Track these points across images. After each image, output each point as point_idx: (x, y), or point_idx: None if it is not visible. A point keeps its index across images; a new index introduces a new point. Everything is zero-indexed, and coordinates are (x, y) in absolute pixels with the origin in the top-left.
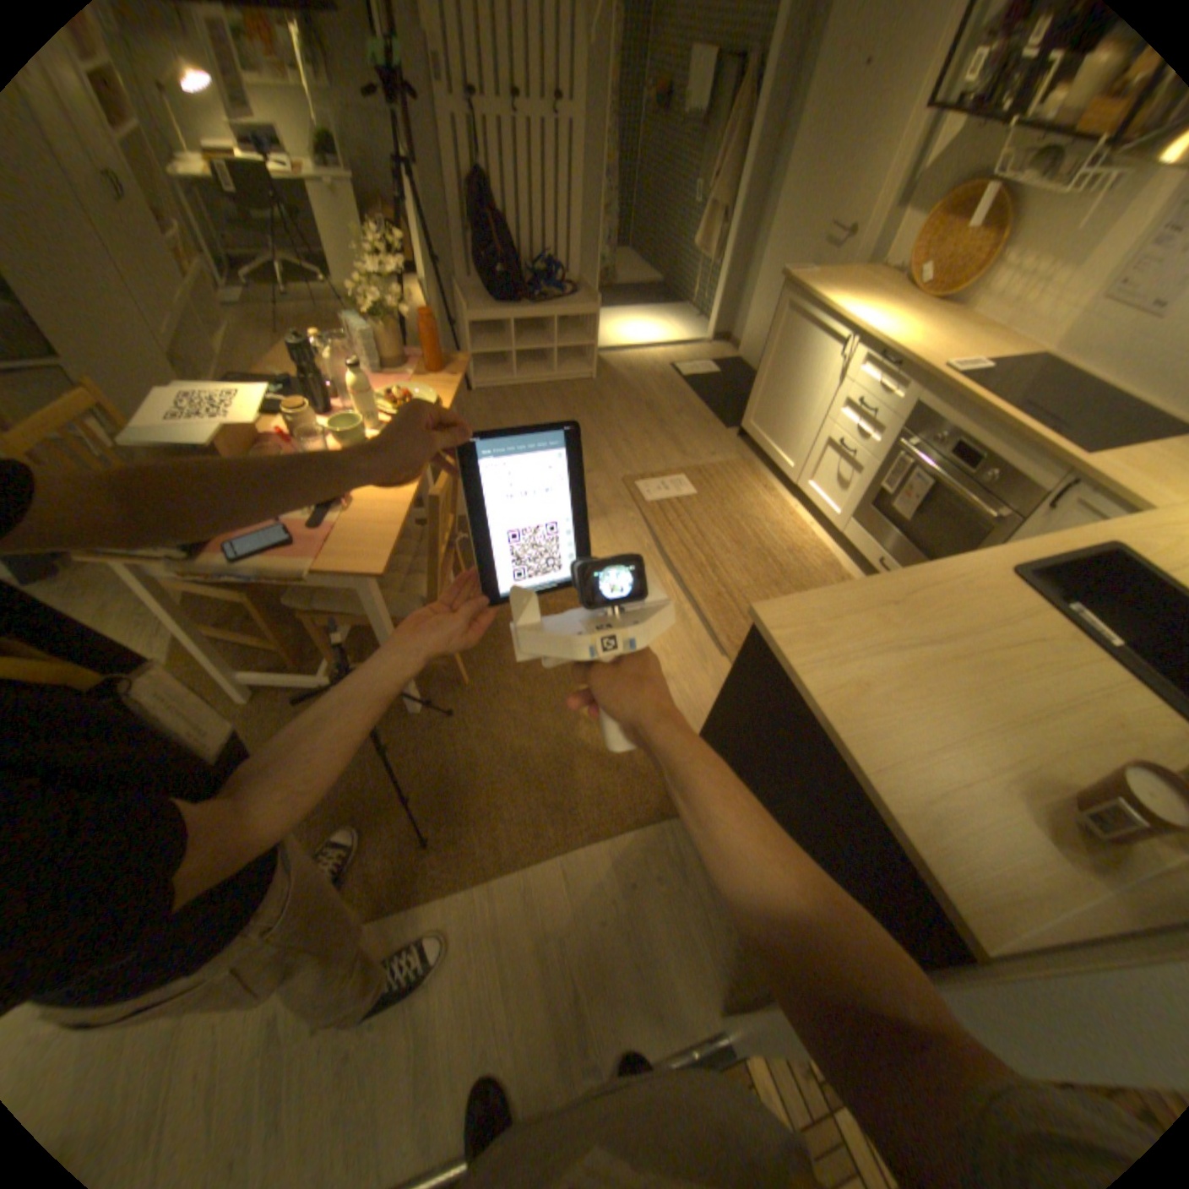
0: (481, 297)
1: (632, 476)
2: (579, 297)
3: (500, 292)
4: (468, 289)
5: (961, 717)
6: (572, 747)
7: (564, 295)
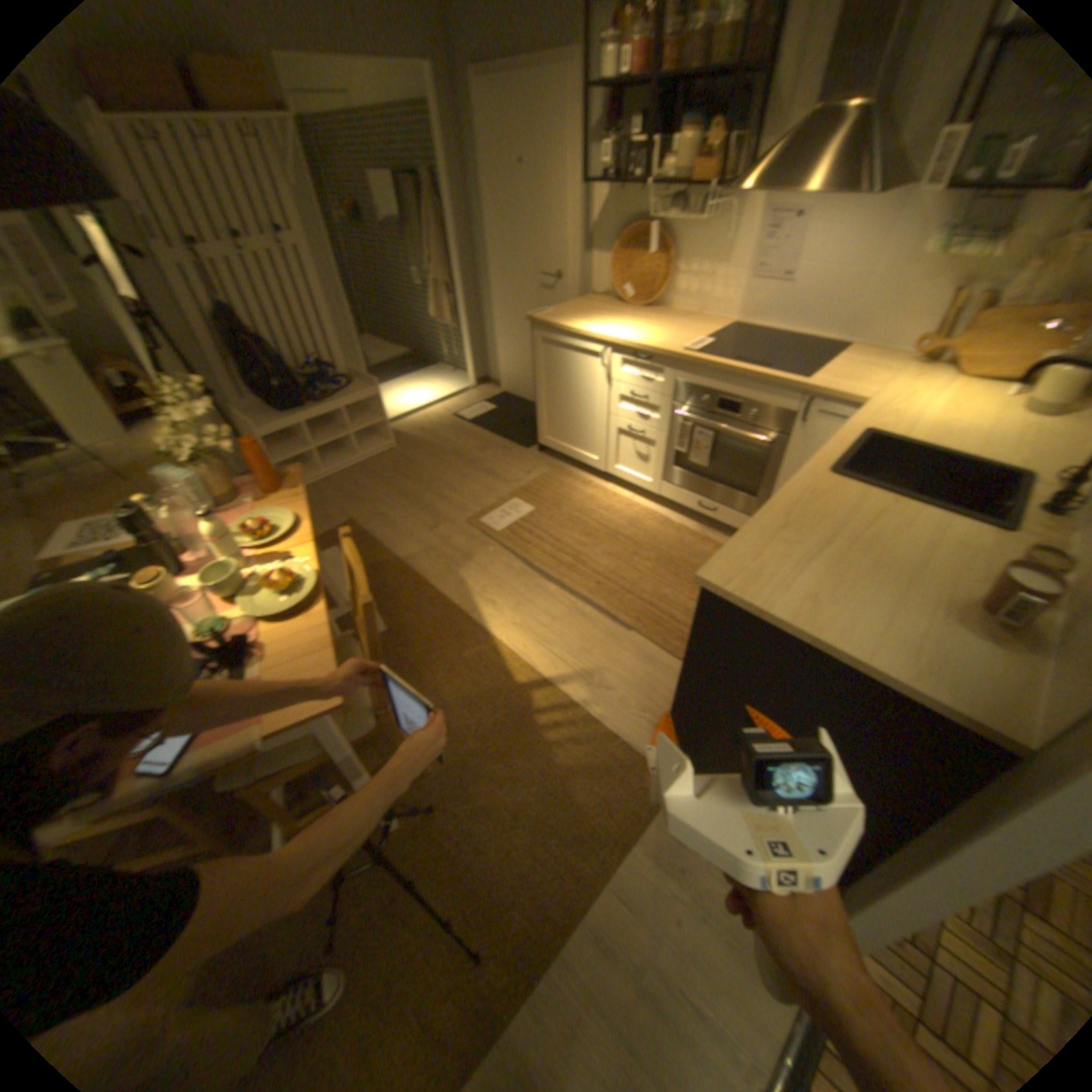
0: (259, 410)
1: (473, 515)
2: (354, 383)
3: (276, 401)
4: (243, 407)
5: (881, 586)
6: (557, 774)
7: (339, 386)
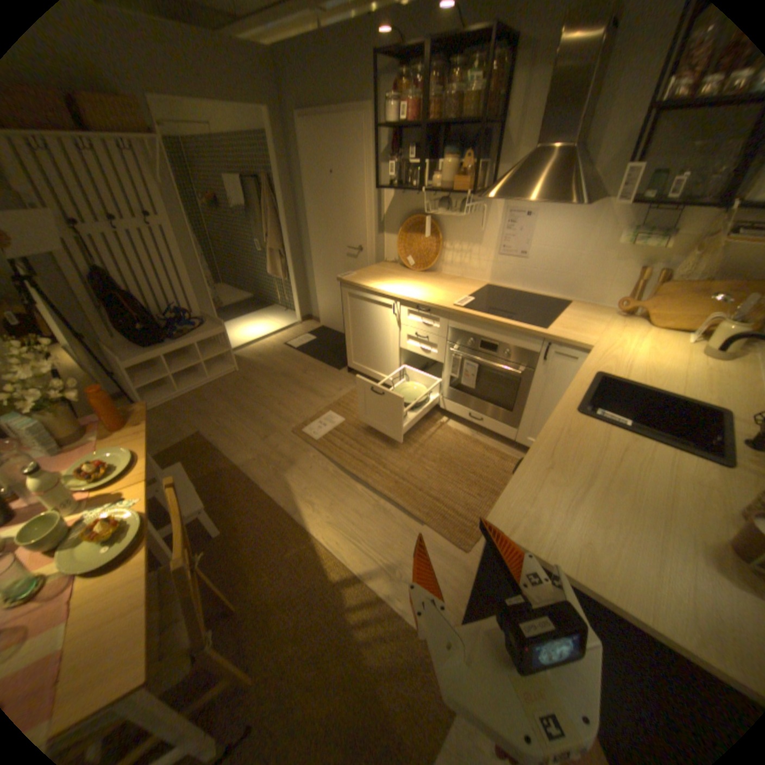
0: (129, 346)
1: (298, 425)
2: (207, 323)
3: (143, 338)
4: (115, 343)
5: (644, 528)
6: (368, 676)
7: (195, 326)
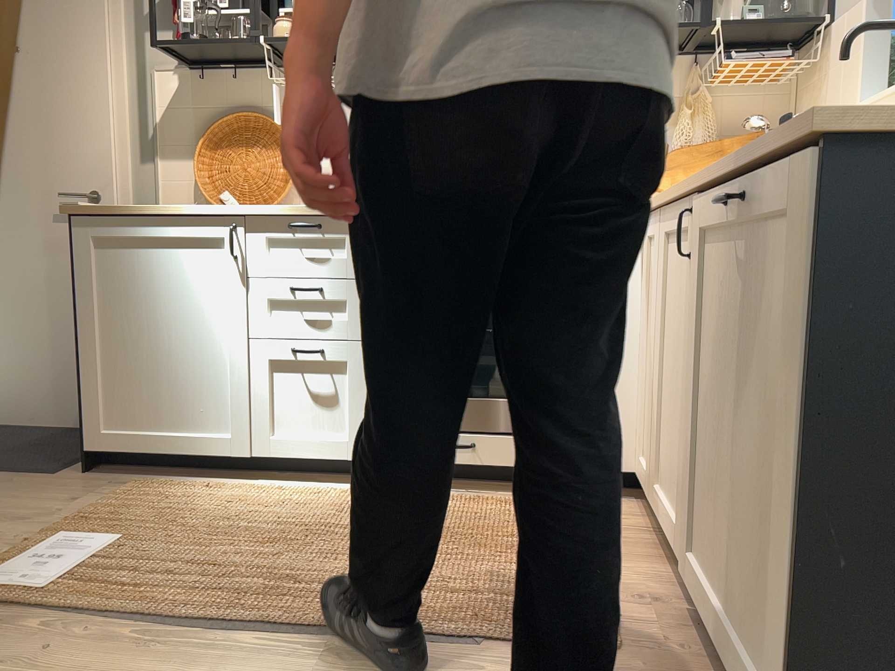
0: None
1: None
2: None
3: None
4: None
5: None
6: None
7: None
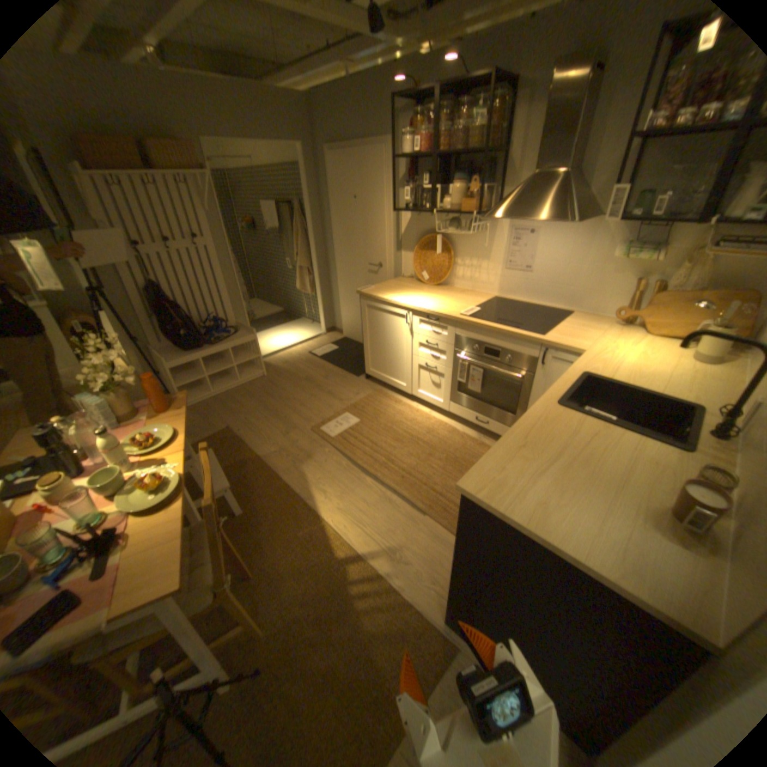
0: (173, 350)
1: (316, 425)
2: (241, 332)
3: (186, 344)
4: (162, 348)
5: (595, 496)
6: (363, 640)
7: (230, 334)
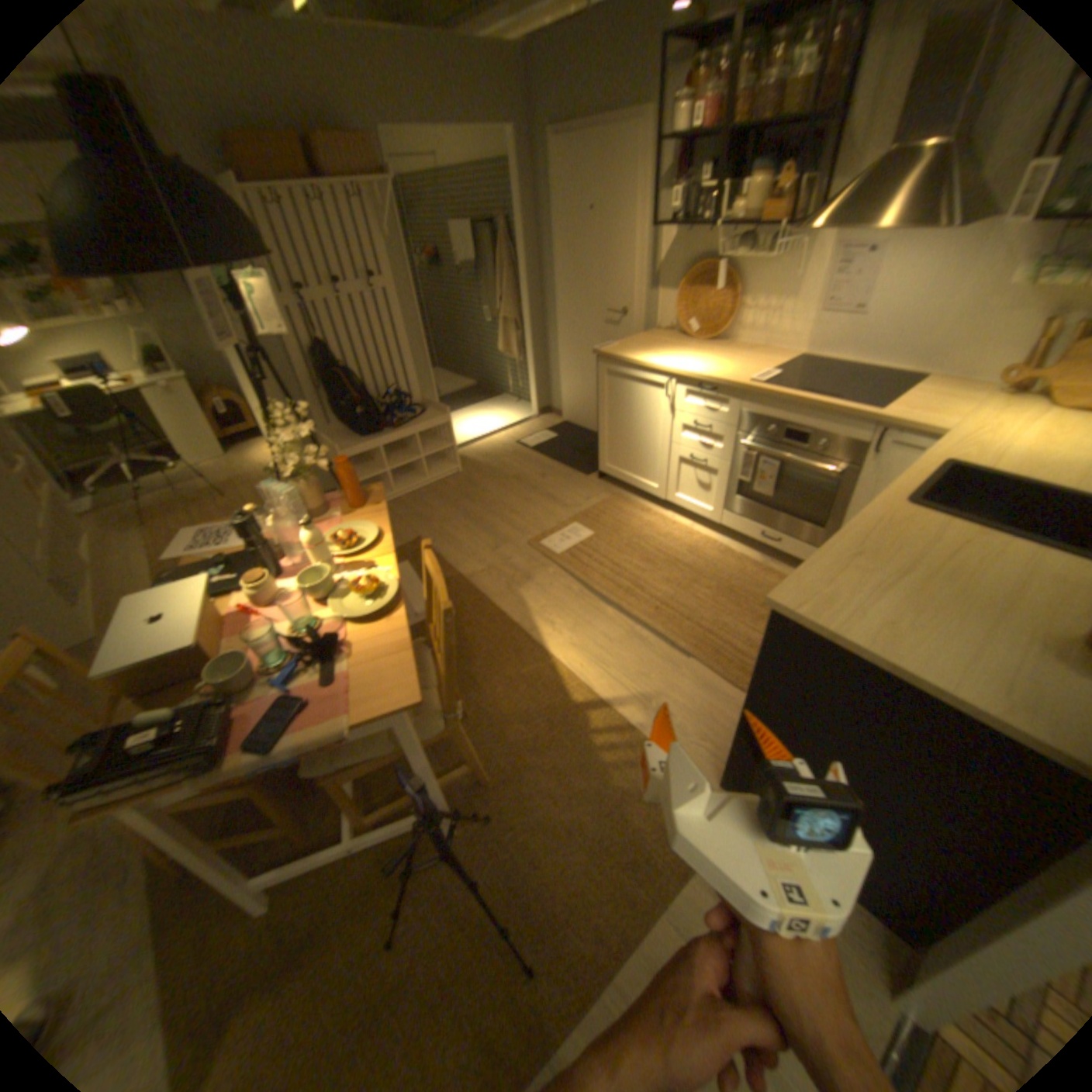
0: (344, 435)
1: (534, 538)
2: (428, 412)
3: (359, 427)
4: (330, 432)
5: (966, 617)
6: (614, 796)
7: (415, 414)
